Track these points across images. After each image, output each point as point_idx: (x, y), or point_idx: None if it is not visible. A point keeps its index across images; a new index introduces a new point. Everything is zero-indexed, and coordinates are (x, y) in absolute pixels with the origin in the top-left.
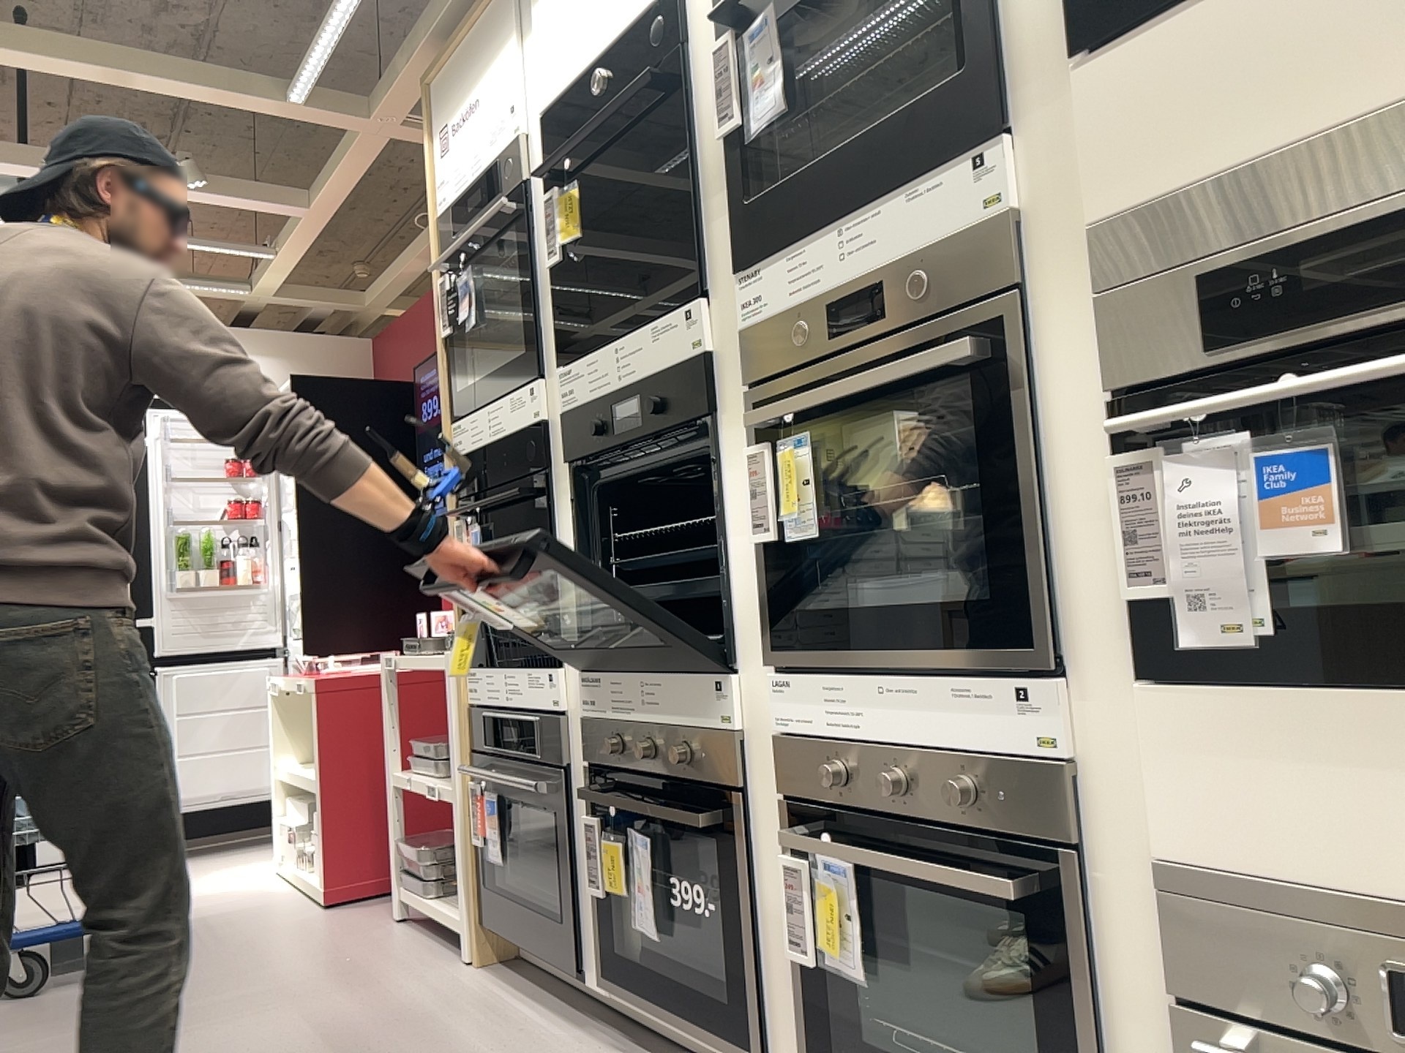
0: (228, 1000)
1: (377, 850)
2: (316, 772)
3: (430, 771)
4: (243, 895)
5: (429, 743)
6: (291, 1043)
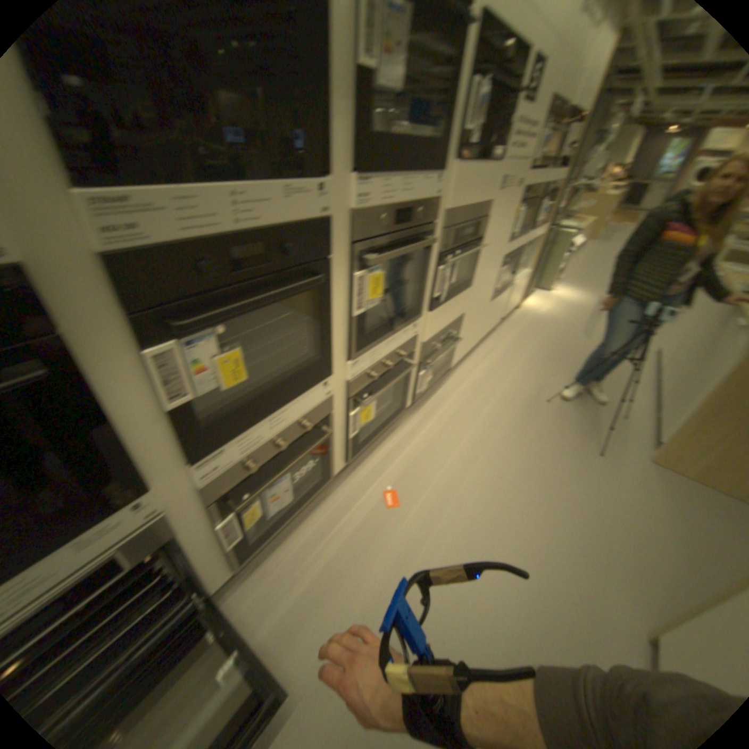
0: None
1: None
2: None
3: None
4: None
5: None
6: None
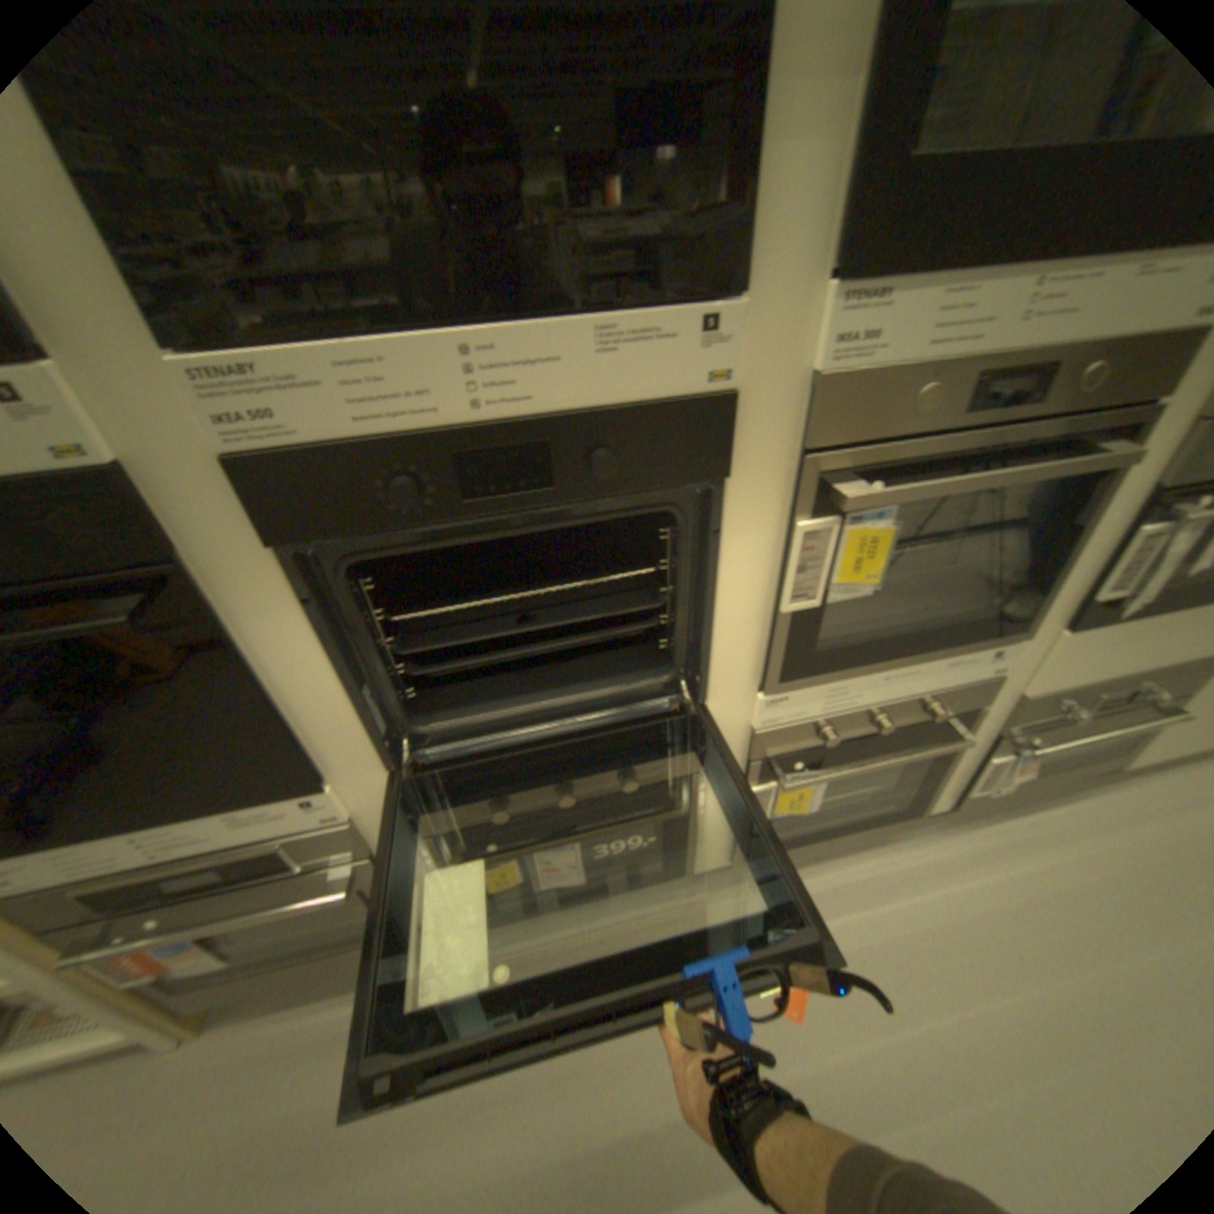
0: None
1: None
2: None
3: None
4: None
5: None
6: None
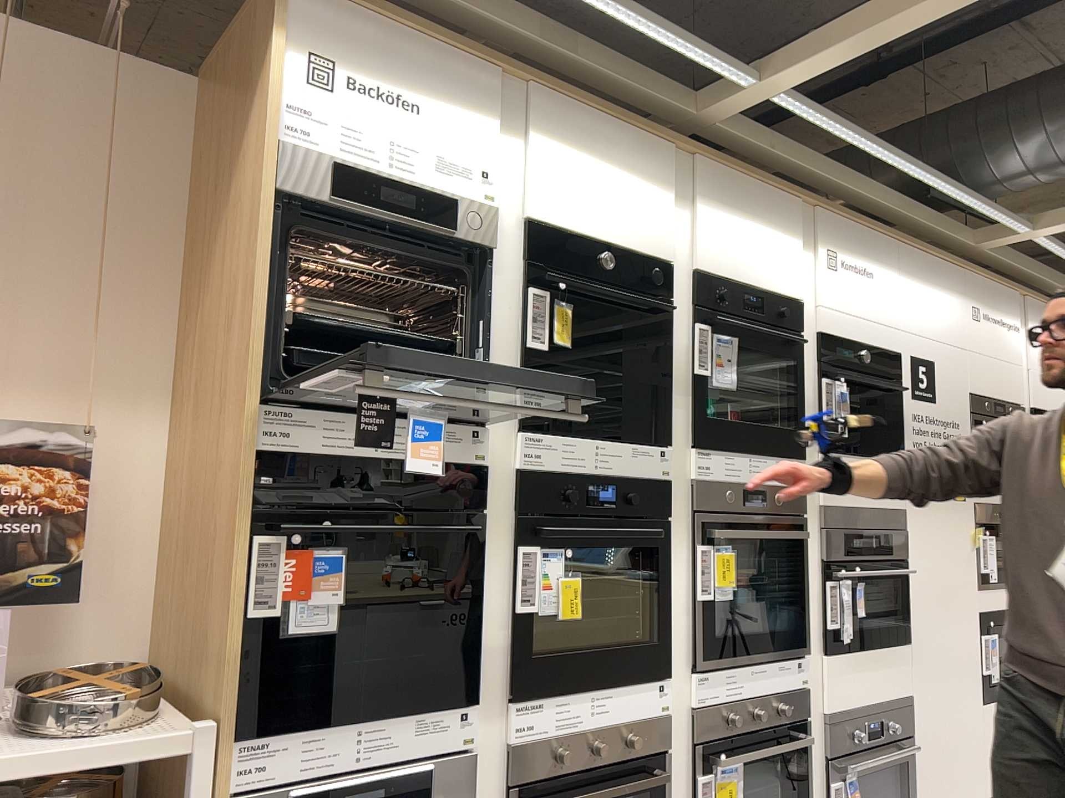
0: None
1: None
2: None
3: None
4: None
5: None
6: None
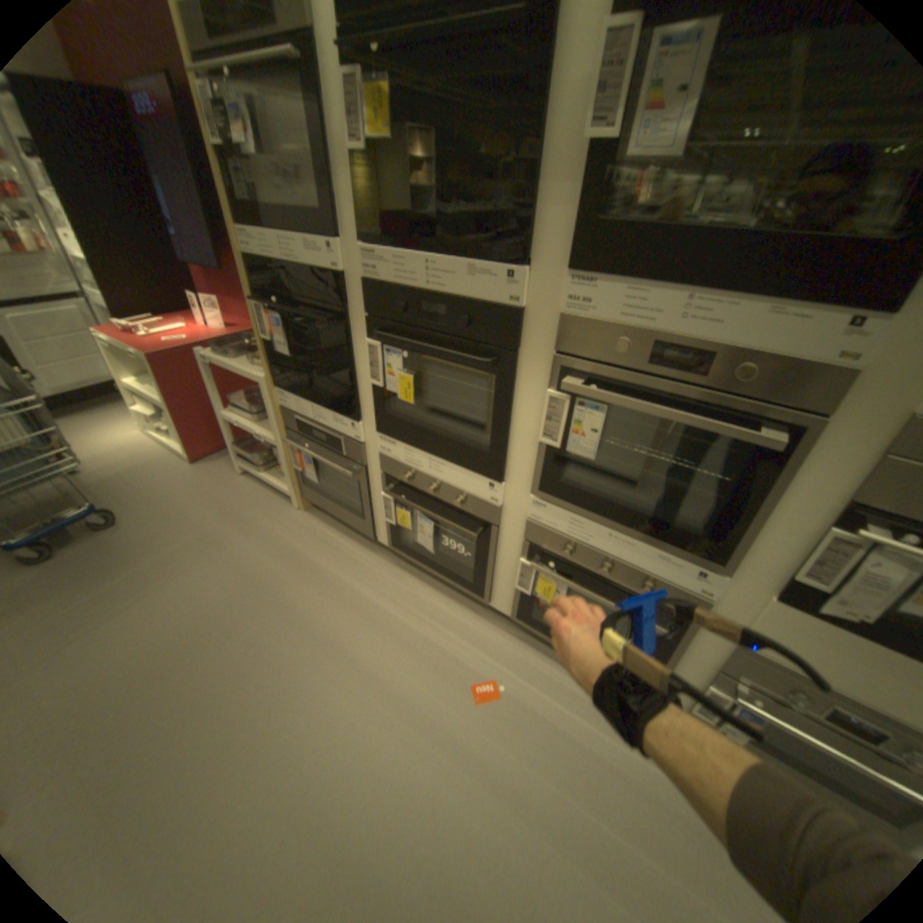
0: (179, 552)
1: (210, 435)
2: (155, 396)
3: (246, 417)
4: (130, 455)
5: (240, 401)
6: (237, 584)
